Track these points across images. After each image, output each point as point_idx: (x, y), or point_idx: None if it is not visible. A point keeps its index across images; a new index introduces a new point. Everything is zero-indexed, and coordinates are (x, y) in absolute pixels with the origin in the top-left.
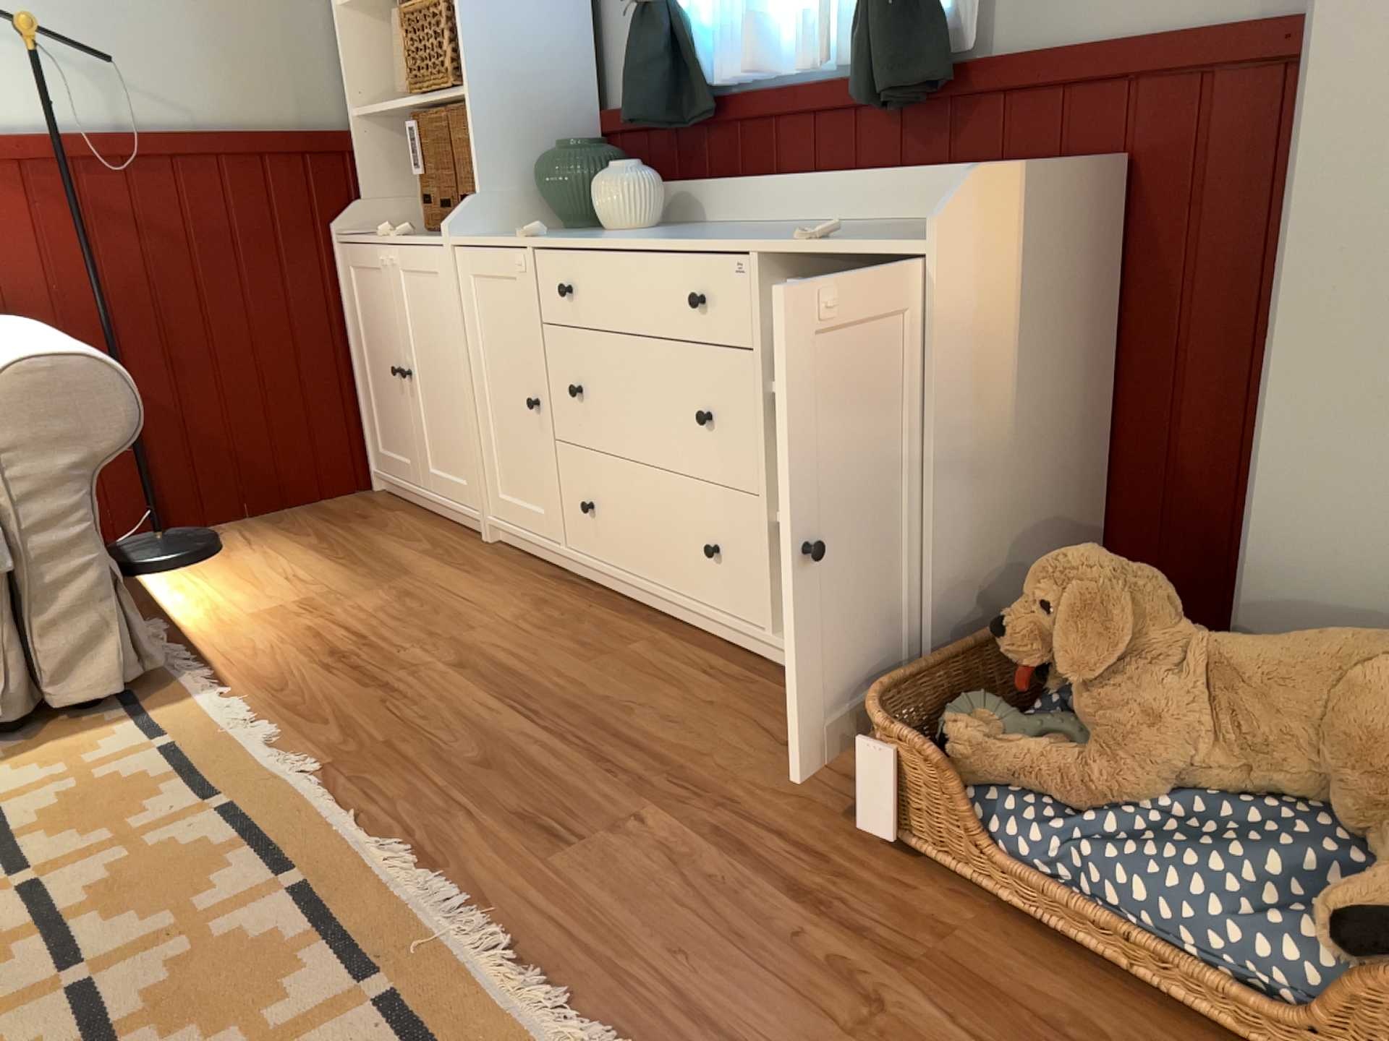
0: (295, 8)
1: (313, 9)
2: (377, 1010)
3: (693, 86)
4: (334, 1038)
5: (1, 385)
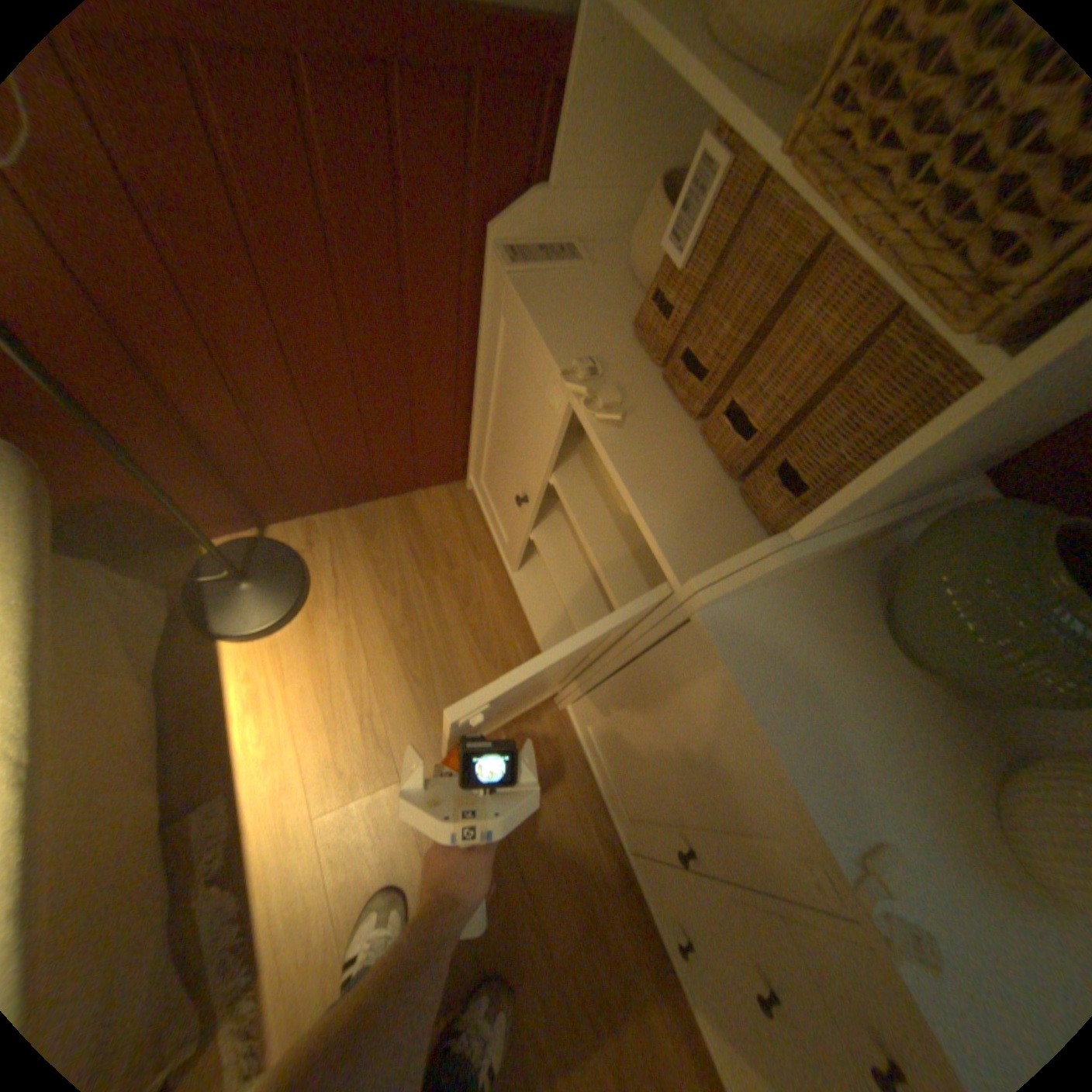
0: None
1: None
2: None
3: None
4: None
5: None
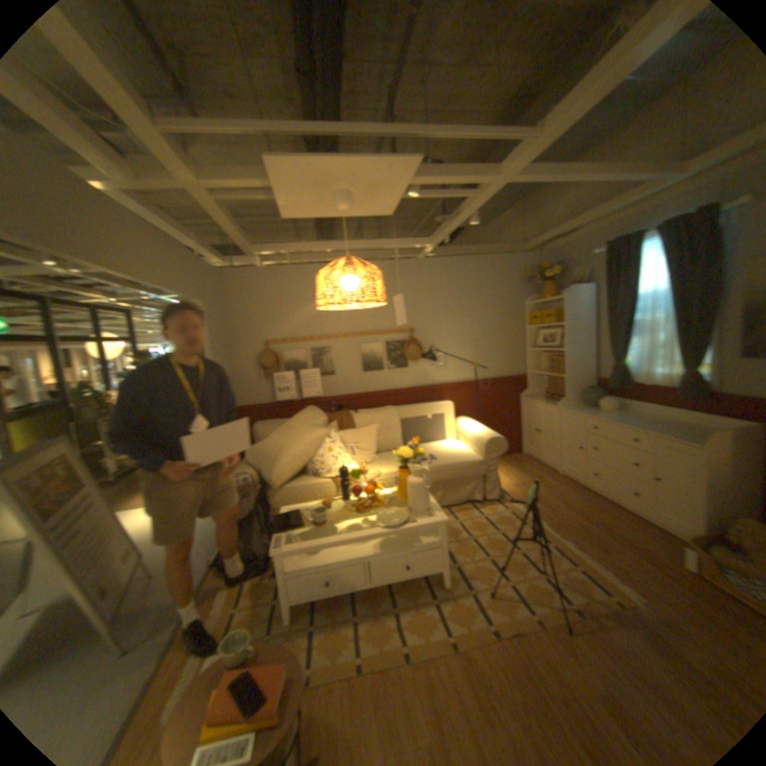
0: (517, 350)
1: (521, 349)
2: (582, 574)
3: (628, 381)
4: (576, 576)
5: (488, 442)
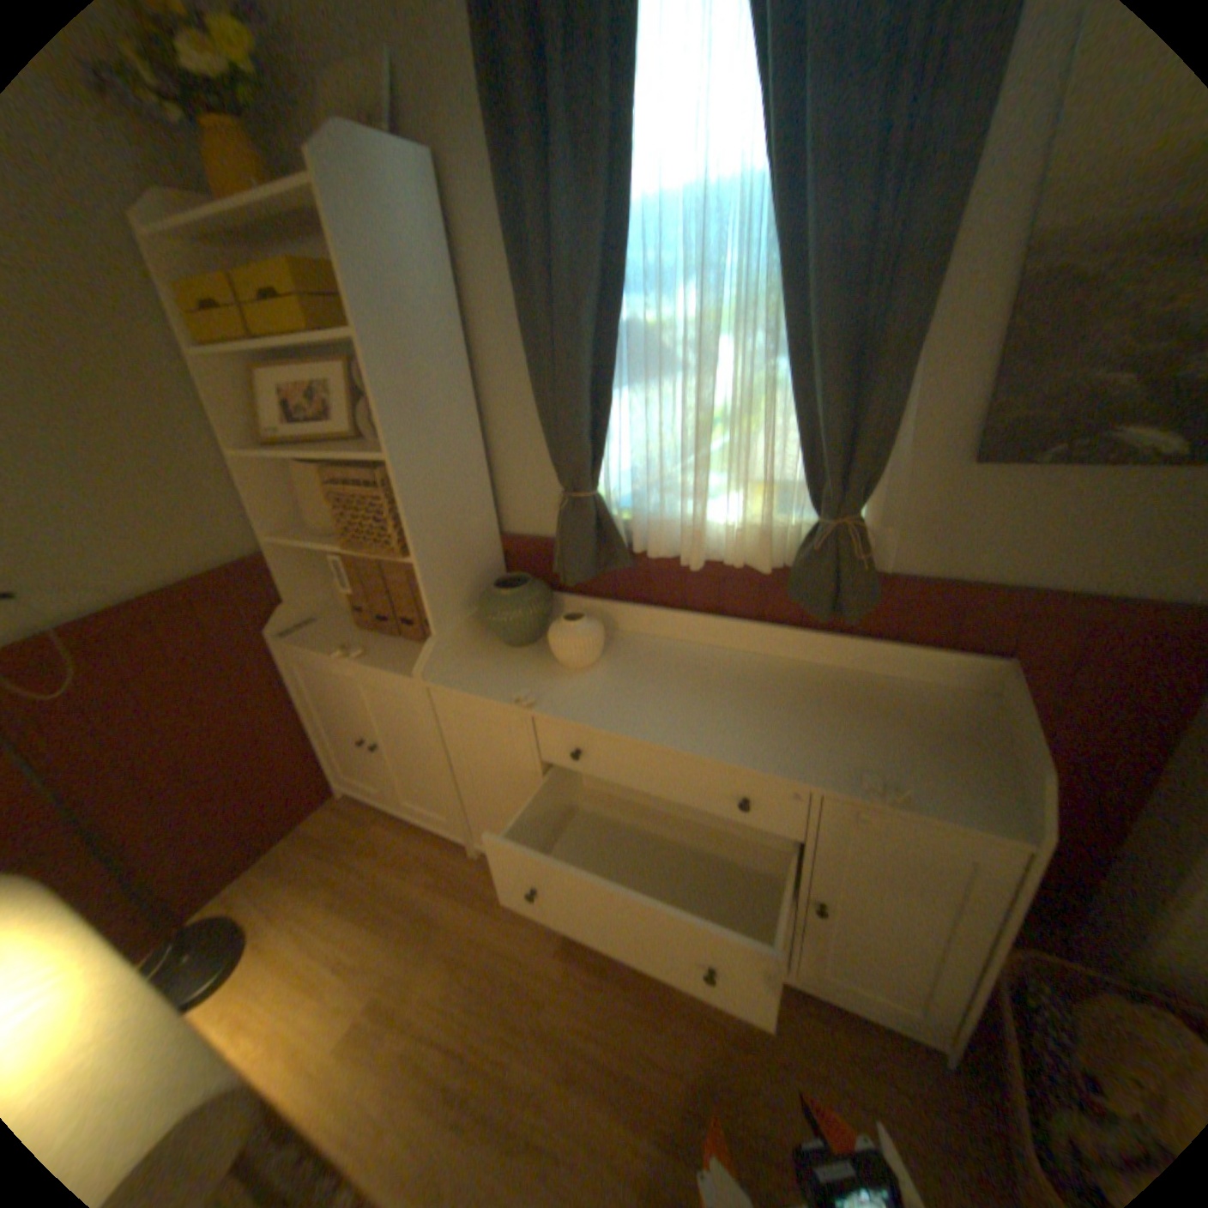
0: (184, 457)
1: (202, 453)
2: None
3: (616, 545)
4: None
5: None
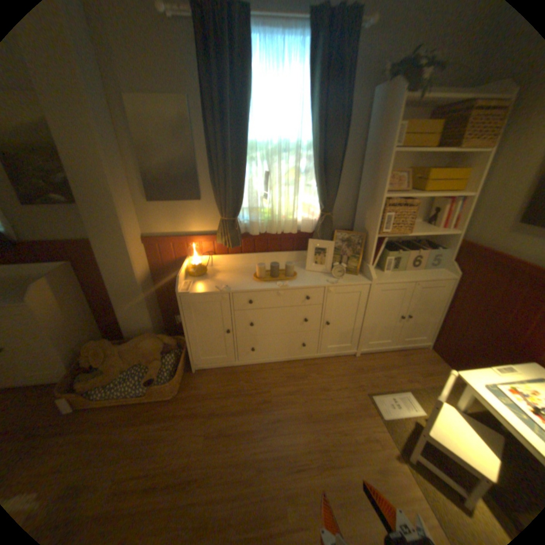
0: None
1: None
2: None
3: None
4: None
5: None
